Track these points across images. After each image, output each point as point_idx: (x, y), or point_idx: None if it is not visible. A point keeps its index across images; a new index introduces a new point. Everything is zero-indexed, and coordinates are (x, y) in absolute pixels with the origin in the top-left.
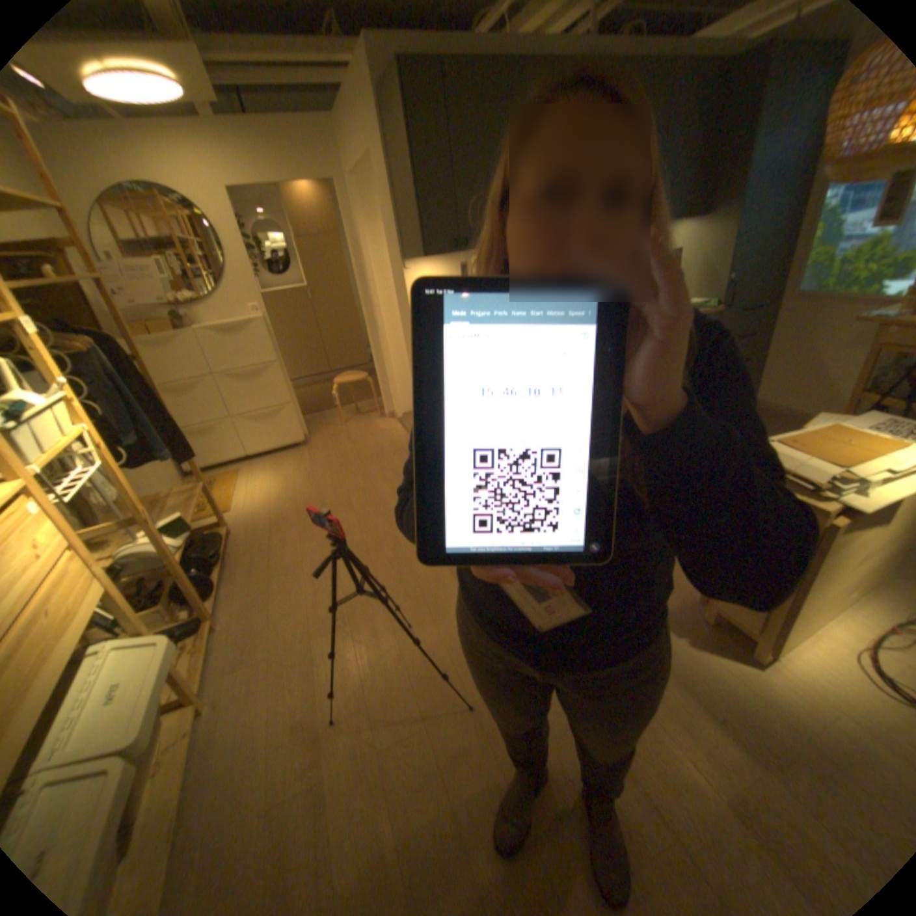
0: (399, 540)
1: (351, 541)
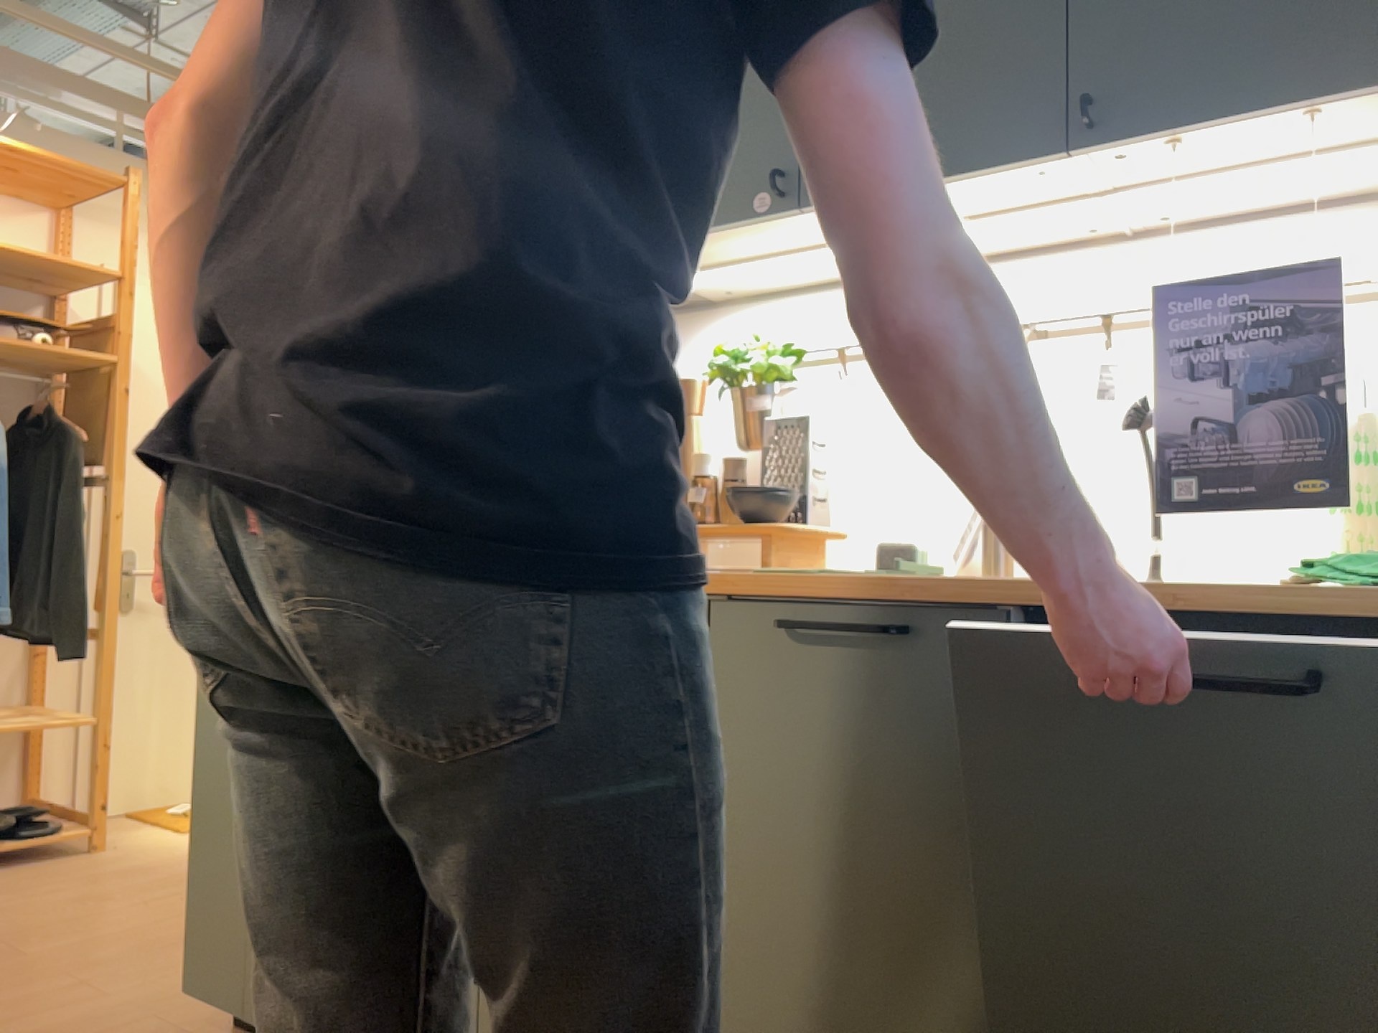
0: (2, 996)
1: (25, 947)
